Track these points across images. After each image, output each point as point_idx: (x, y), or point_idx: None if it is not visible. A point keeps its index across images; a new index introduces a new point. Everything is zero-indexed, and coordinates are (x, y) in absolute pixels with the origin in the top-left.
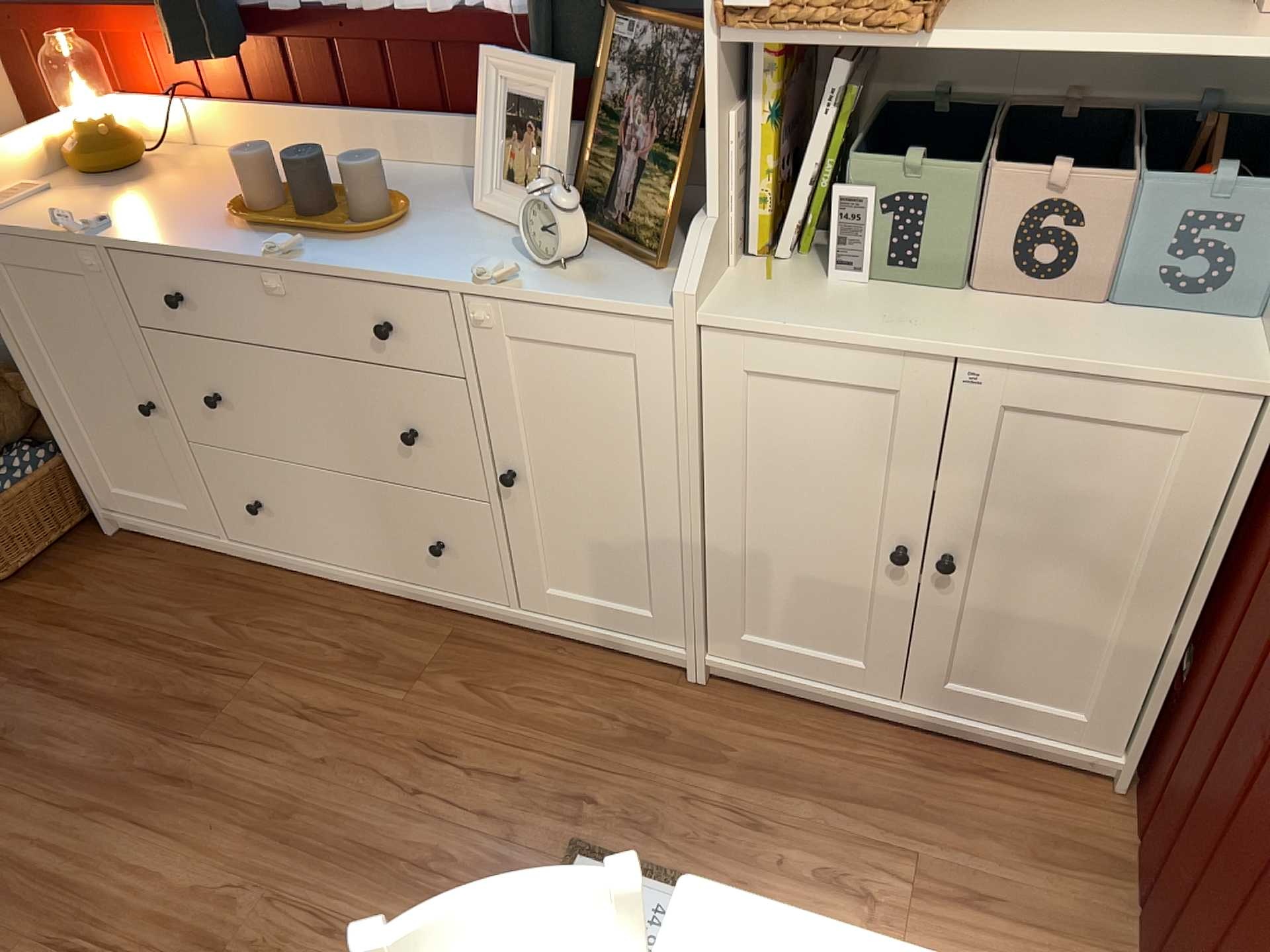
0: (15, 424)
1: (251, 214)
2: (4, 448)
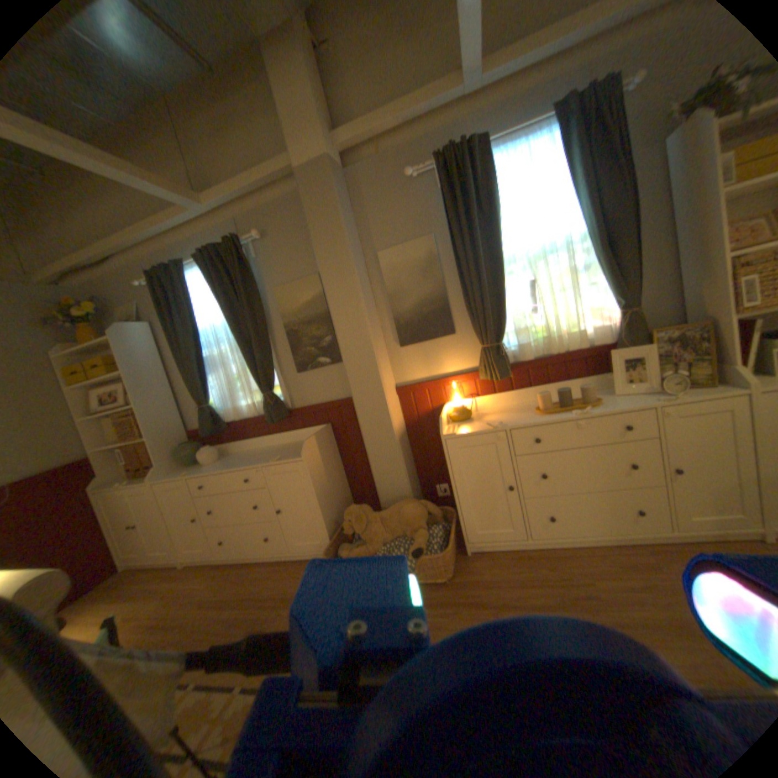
0: (423, 517)
1: (542, 410)
2: (424, 527)
